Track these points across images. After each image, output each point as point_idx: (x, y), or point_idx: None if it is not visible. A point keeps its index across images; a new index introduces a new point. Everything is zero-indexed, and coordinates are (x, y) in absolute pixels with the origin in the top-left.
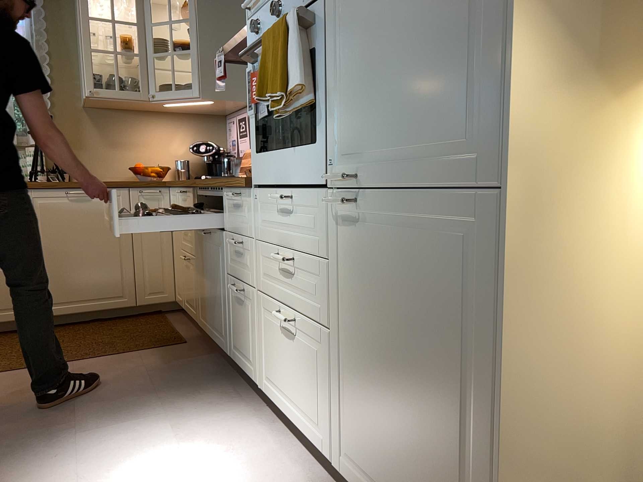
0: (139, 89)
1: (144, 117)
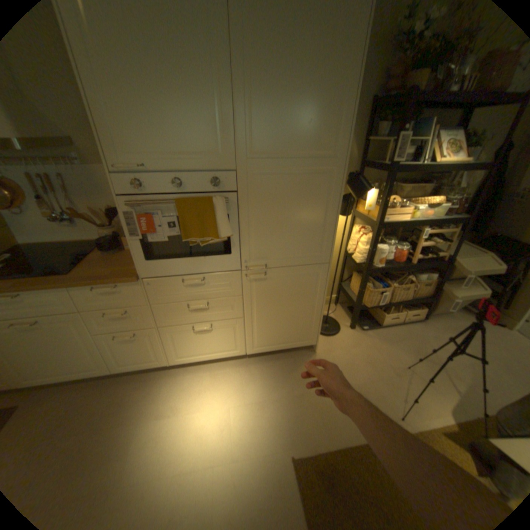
0: None
1: None
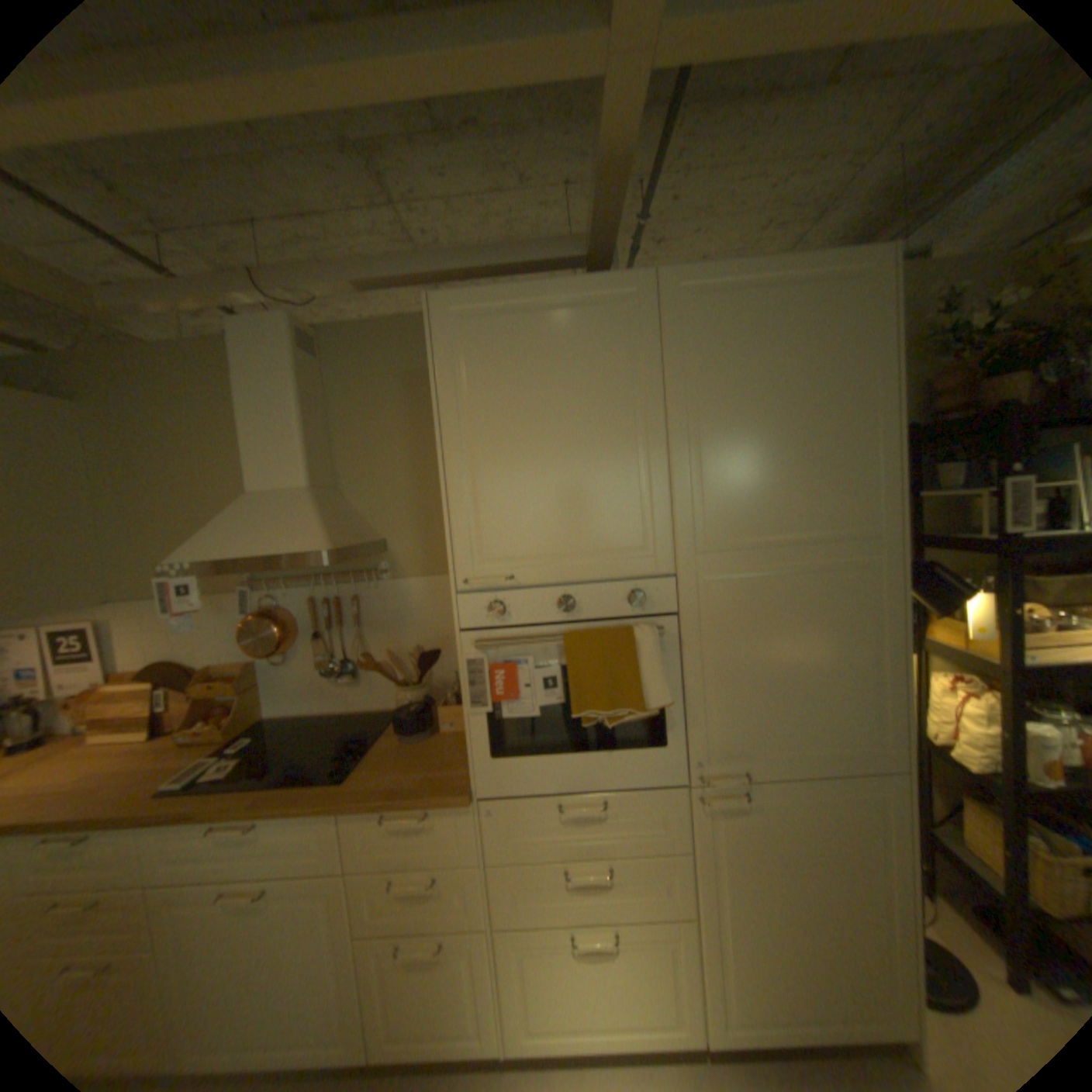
0: None
1: None
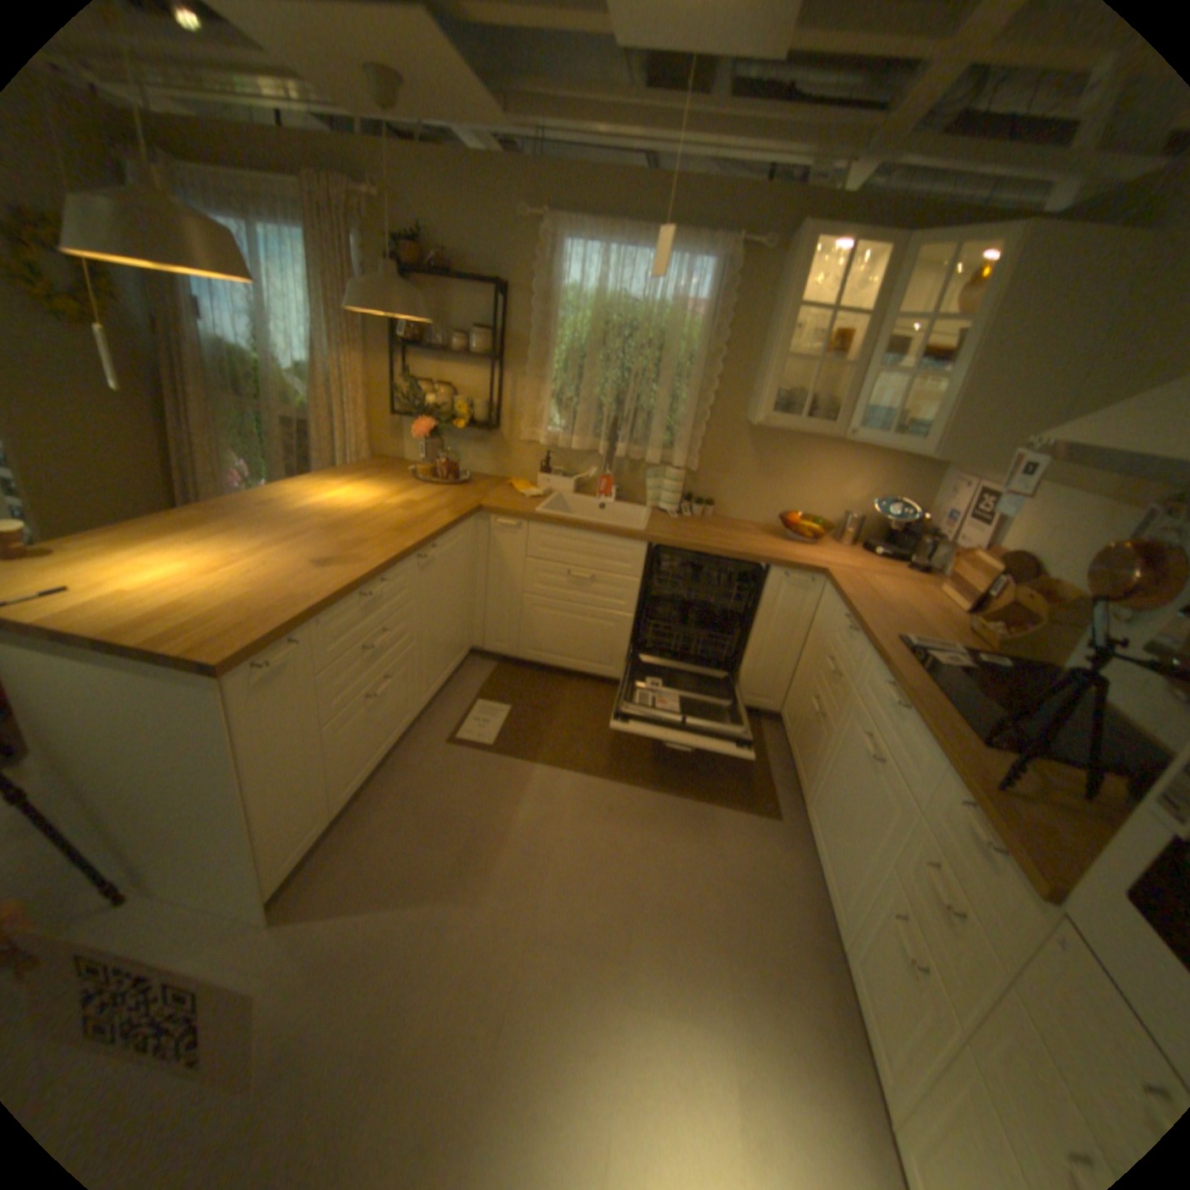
0: (834, 418)
1: (822, 443)
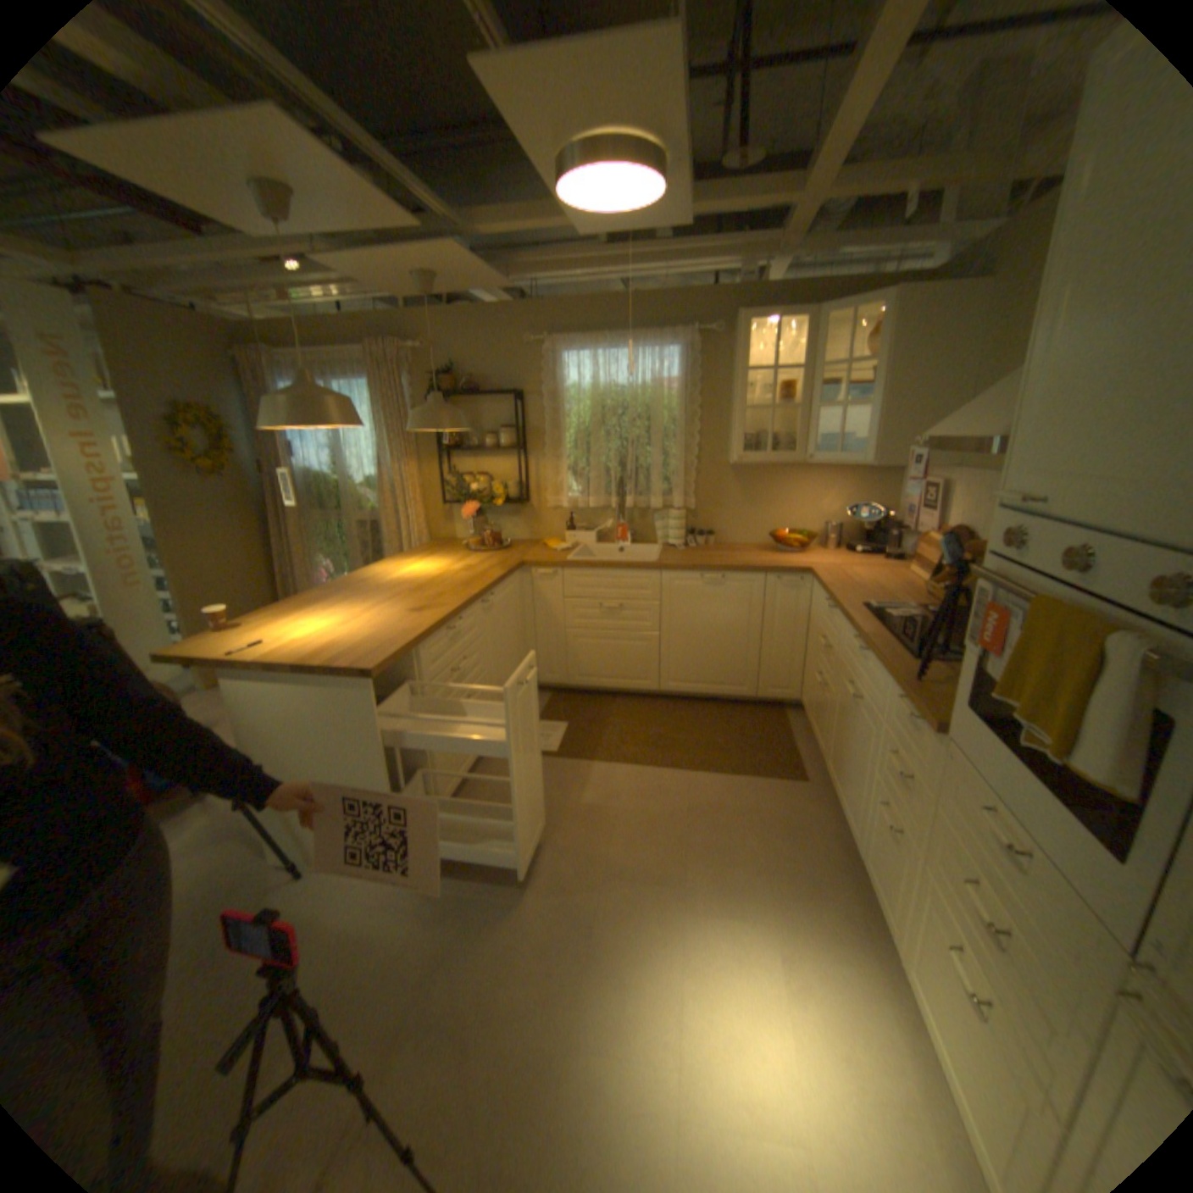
0: (793, 448)
1: (793, 470)
